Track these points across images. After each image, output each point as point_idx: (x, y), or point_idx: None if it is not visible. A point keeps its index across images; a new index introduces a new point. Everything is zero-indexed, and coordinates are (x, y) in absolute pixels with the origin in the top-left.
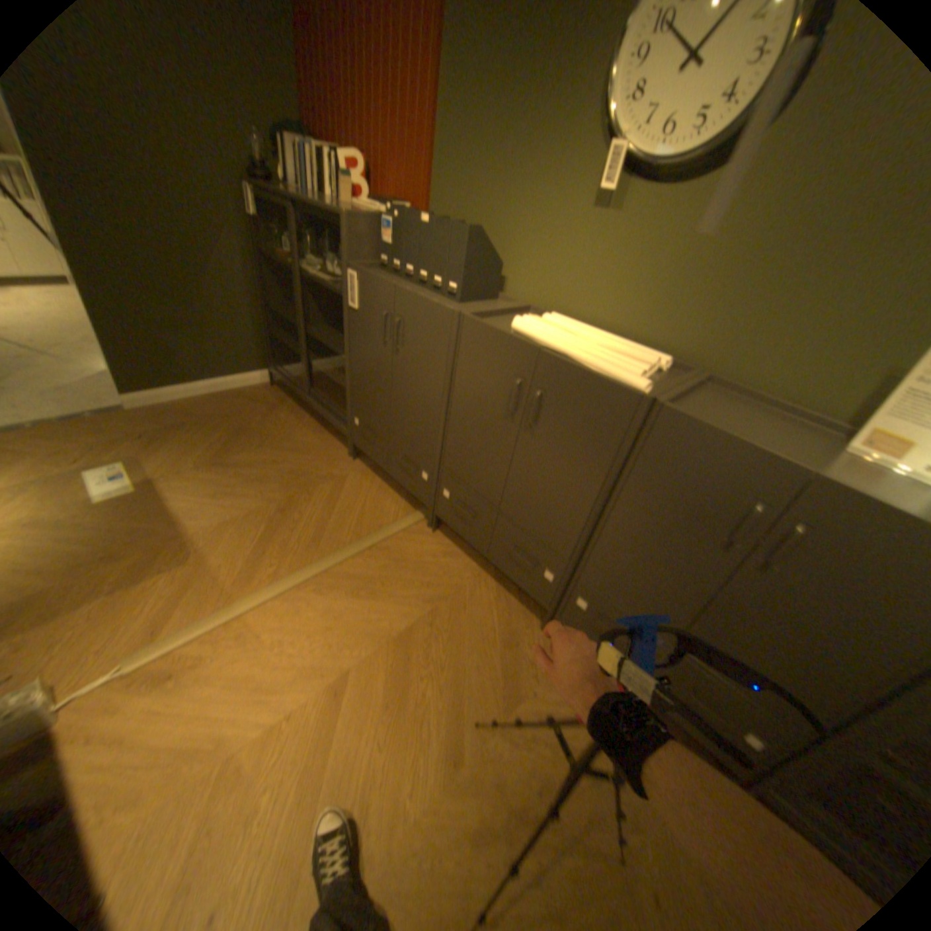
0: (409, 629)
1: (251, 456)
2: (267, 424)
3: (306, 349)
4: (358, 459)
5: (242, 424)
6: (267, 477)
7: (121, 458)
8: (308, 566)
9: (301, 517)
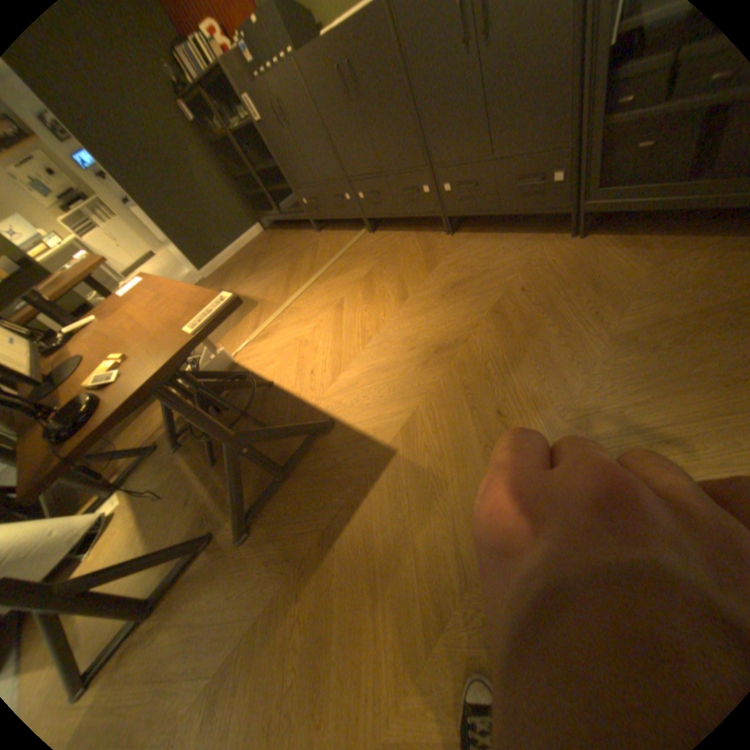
0: (369, 272)
1: (267, 261)
2: (269, 246)
3: (263, 187)
4: (321, 230)
5: (257, 253)
6: (278, 263)
7: None
8: (310, 278)
9: (301, 266)
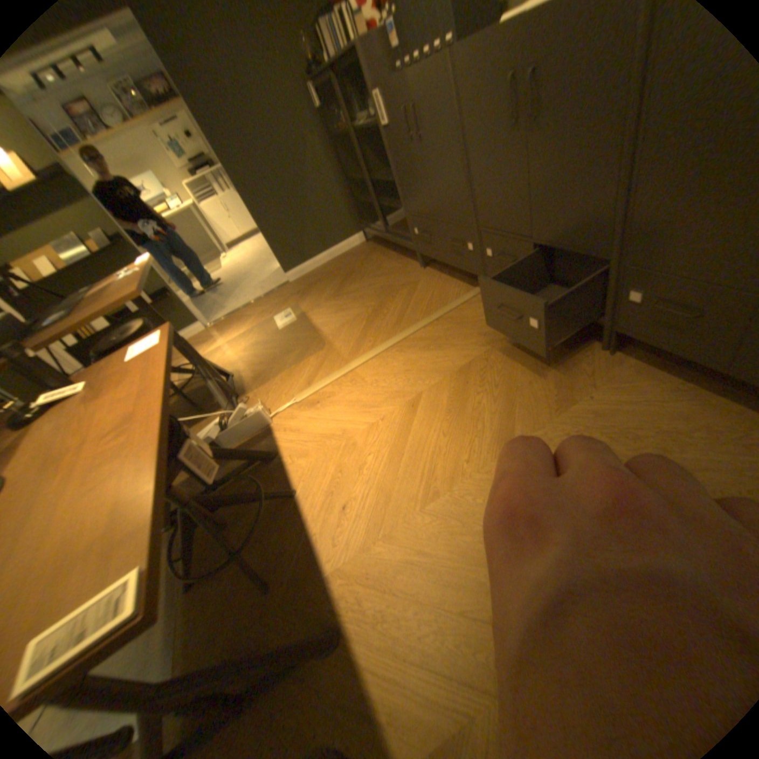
0: (467, 366)
1: (355, 286)
2: (363, 266)
3: (376, 197)
4: (427, 268)
5: (348, 271)
6: (365, 296)
7: (288, 306)
8: (391, 338)
9: (387, 312)
